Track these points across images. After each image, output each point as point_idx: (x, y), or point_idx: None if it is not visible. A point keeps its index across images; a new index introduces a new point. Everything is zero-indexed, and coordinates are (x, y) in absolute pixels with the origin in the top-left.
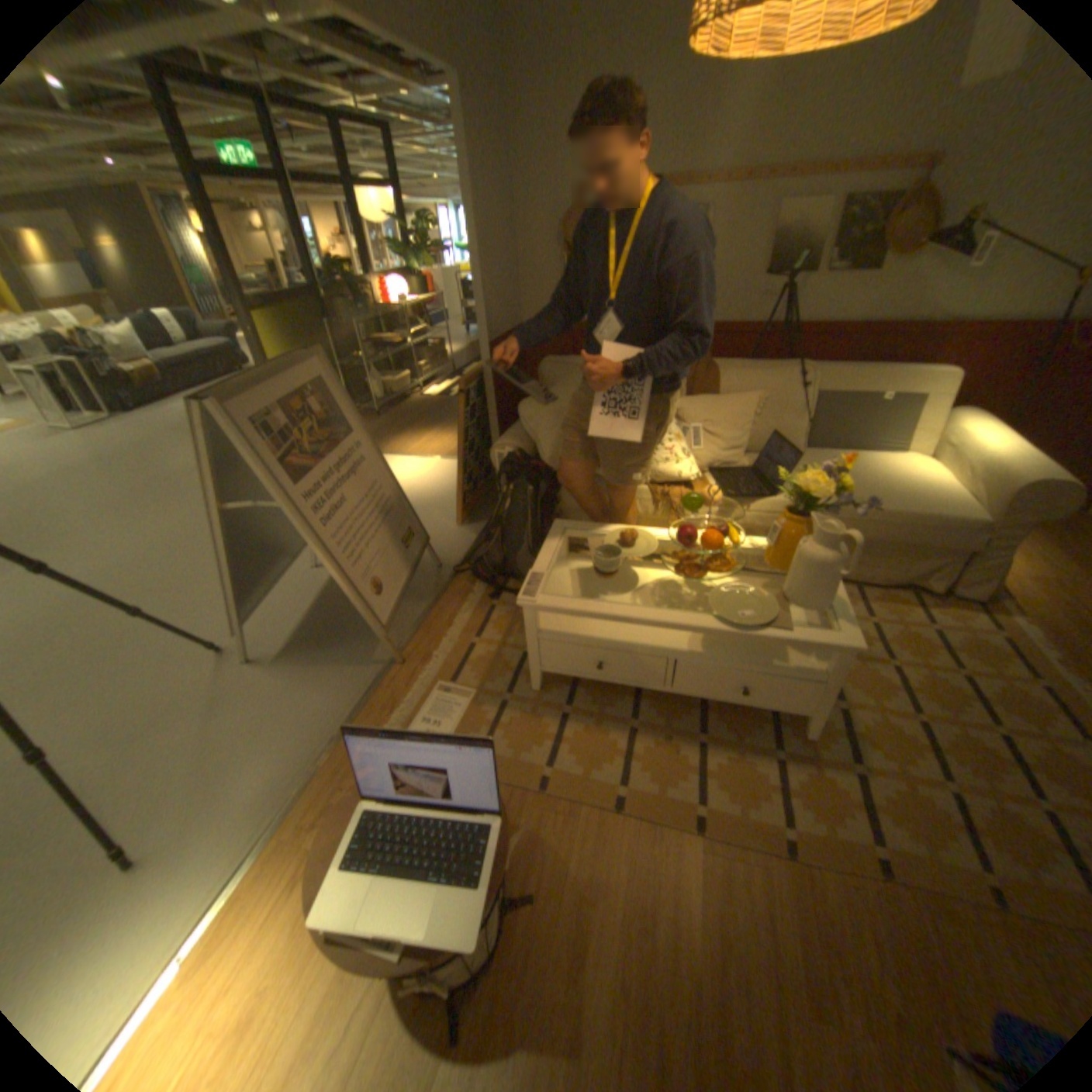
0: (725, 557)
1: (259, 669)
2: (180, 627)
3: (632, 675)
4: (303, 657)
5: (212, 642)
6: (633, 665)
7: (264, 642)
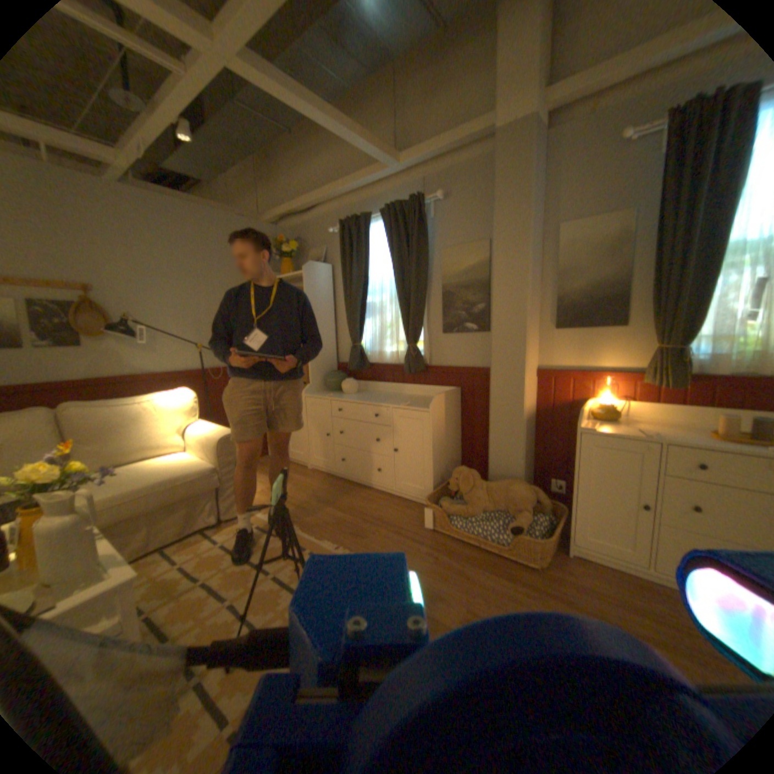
0: None
1: None
2: None
3: None
4: None
5: None
6: None
7: None
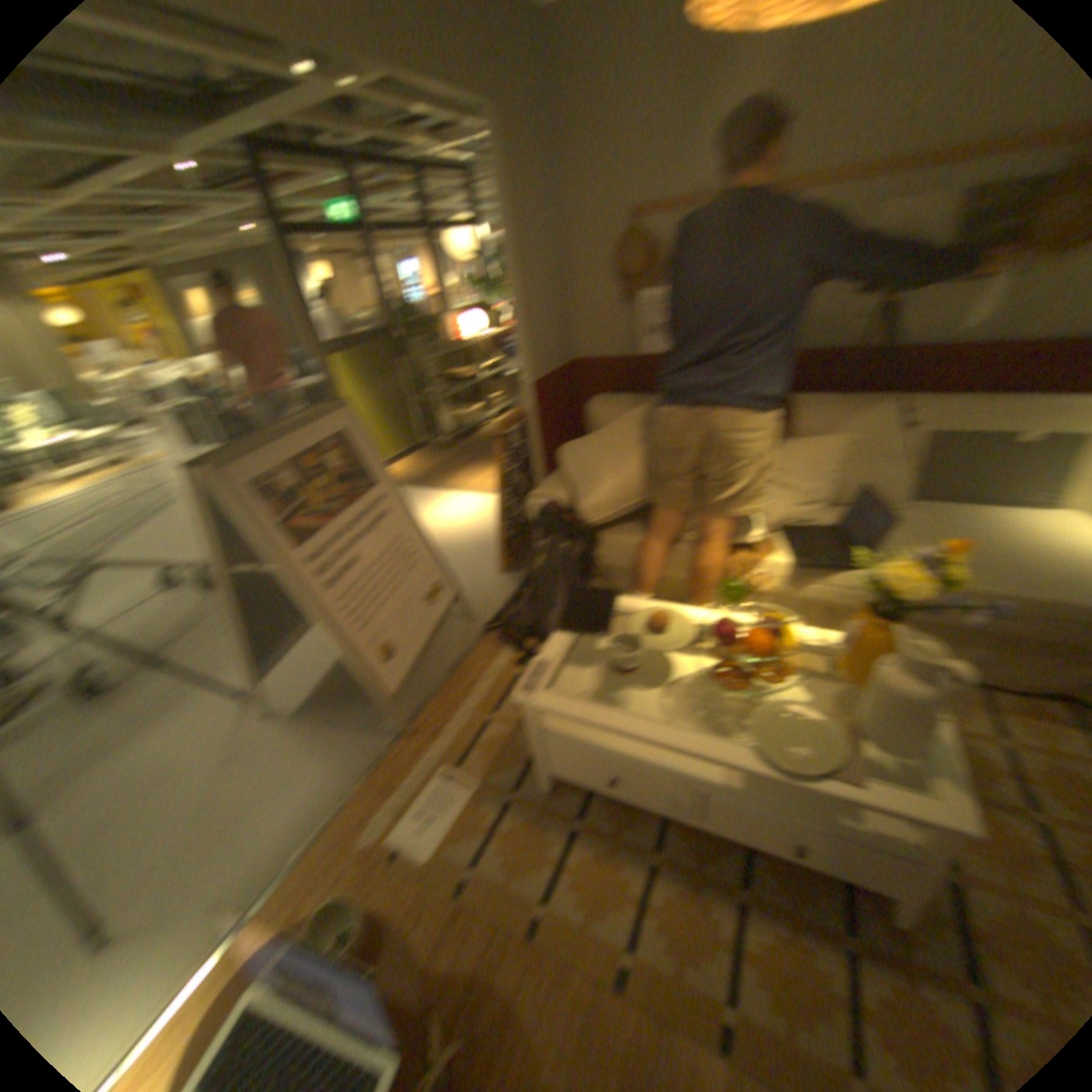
0: (779, 659)
1: (270, 730)
2: (214, 673)
3: (650, 800)
4: (313, 720)
5: (237, 693)
6: (650, 790)
7: (282, 697)
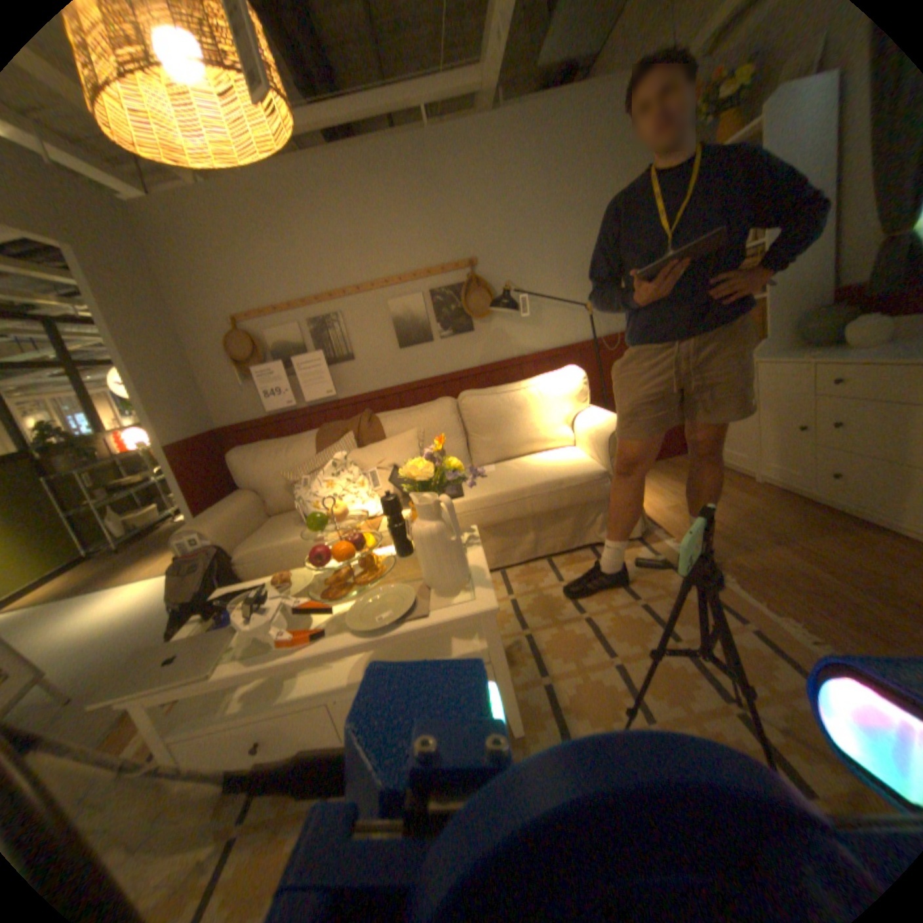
0: (377, 566)
1: None
2: None
3: (297, 743)
4: None
5: None
6: (291, 730)
7: None
